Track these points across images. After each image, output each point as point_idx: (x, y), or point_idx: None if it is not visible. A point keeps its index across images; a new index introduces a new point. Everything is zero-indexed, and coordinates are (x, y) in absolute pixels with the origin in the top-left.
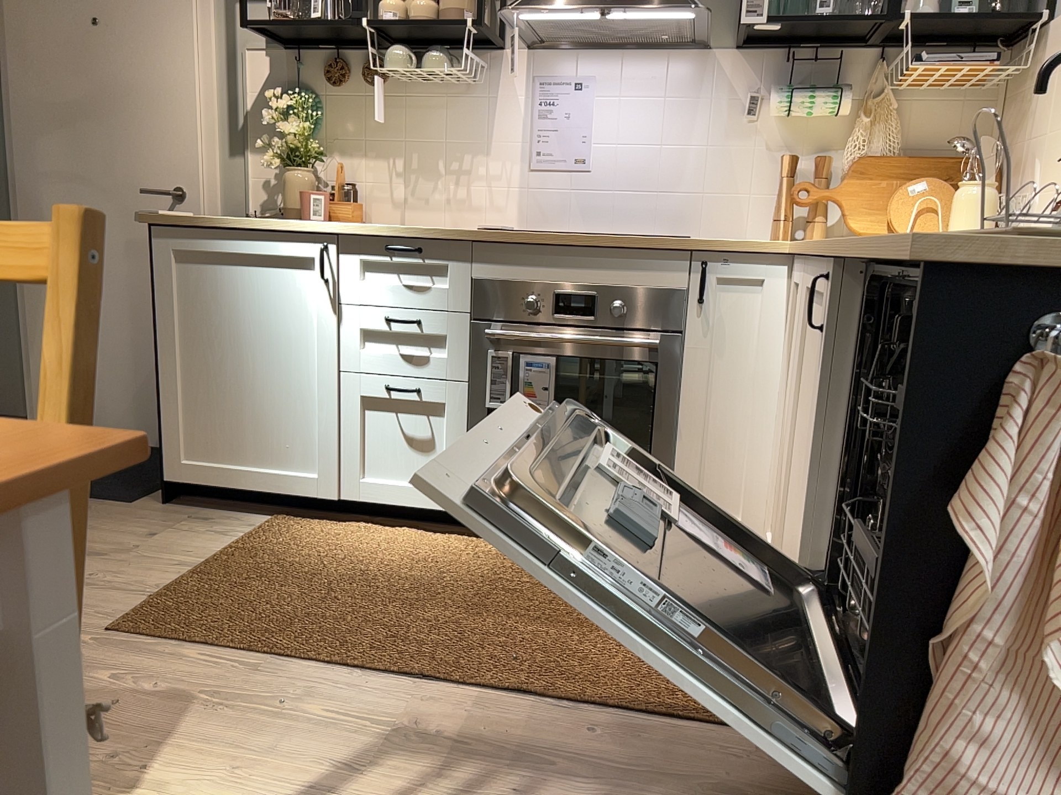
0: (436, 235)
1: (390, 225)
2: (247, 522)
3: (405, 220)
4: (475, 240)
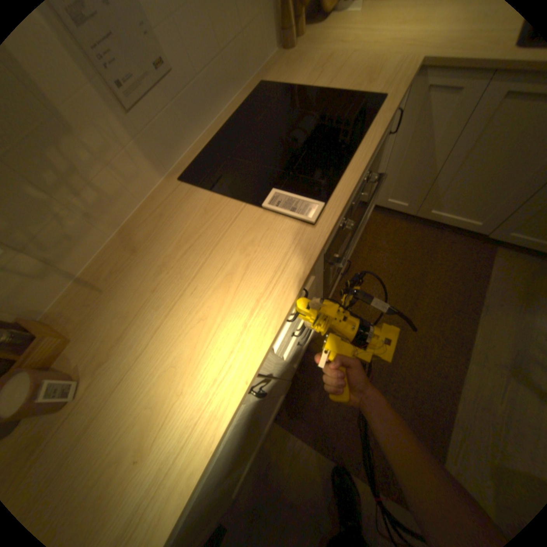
0: (309, 266)
1: (60, 290)
2: (281, 439)
3: (68, 272)
4: (325, 234)
